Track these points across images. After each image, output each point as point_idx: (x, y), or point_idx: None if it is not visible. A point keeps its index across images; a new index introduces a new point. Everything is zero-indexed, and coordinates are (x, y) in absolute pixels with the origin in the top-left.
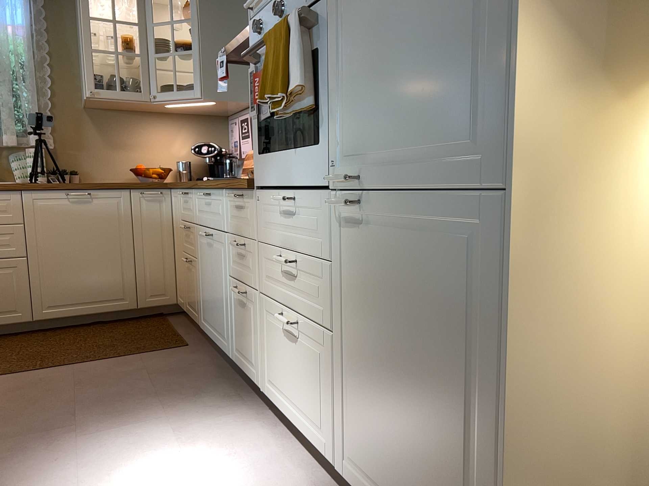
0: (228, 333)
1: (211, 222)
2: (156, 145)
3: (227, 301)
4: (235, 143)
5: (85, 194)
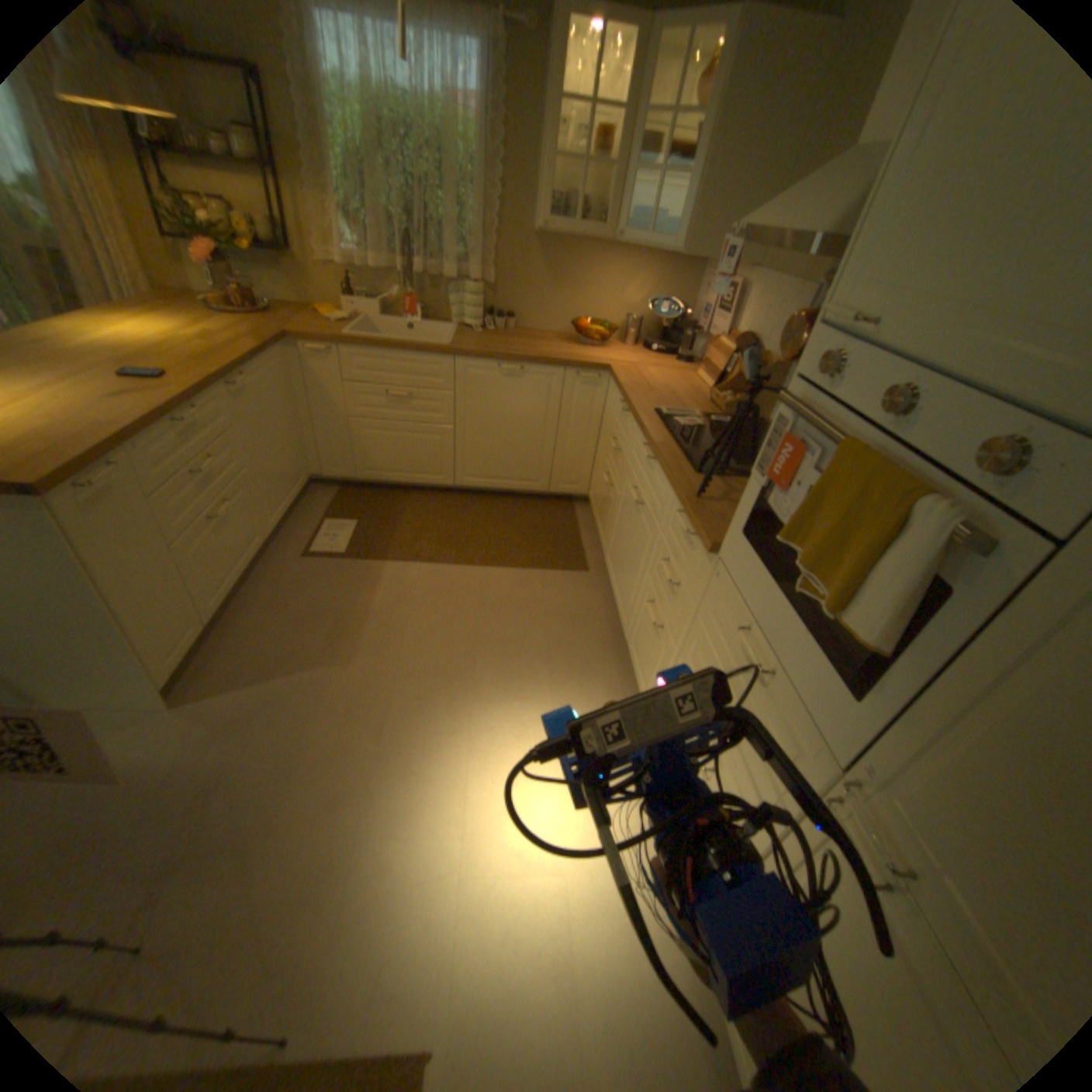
0: (629, 618)
1: (646, 492)
2: (607, 288)
3: (637, 592)
4: (707, 310)
5: (516, 370)
